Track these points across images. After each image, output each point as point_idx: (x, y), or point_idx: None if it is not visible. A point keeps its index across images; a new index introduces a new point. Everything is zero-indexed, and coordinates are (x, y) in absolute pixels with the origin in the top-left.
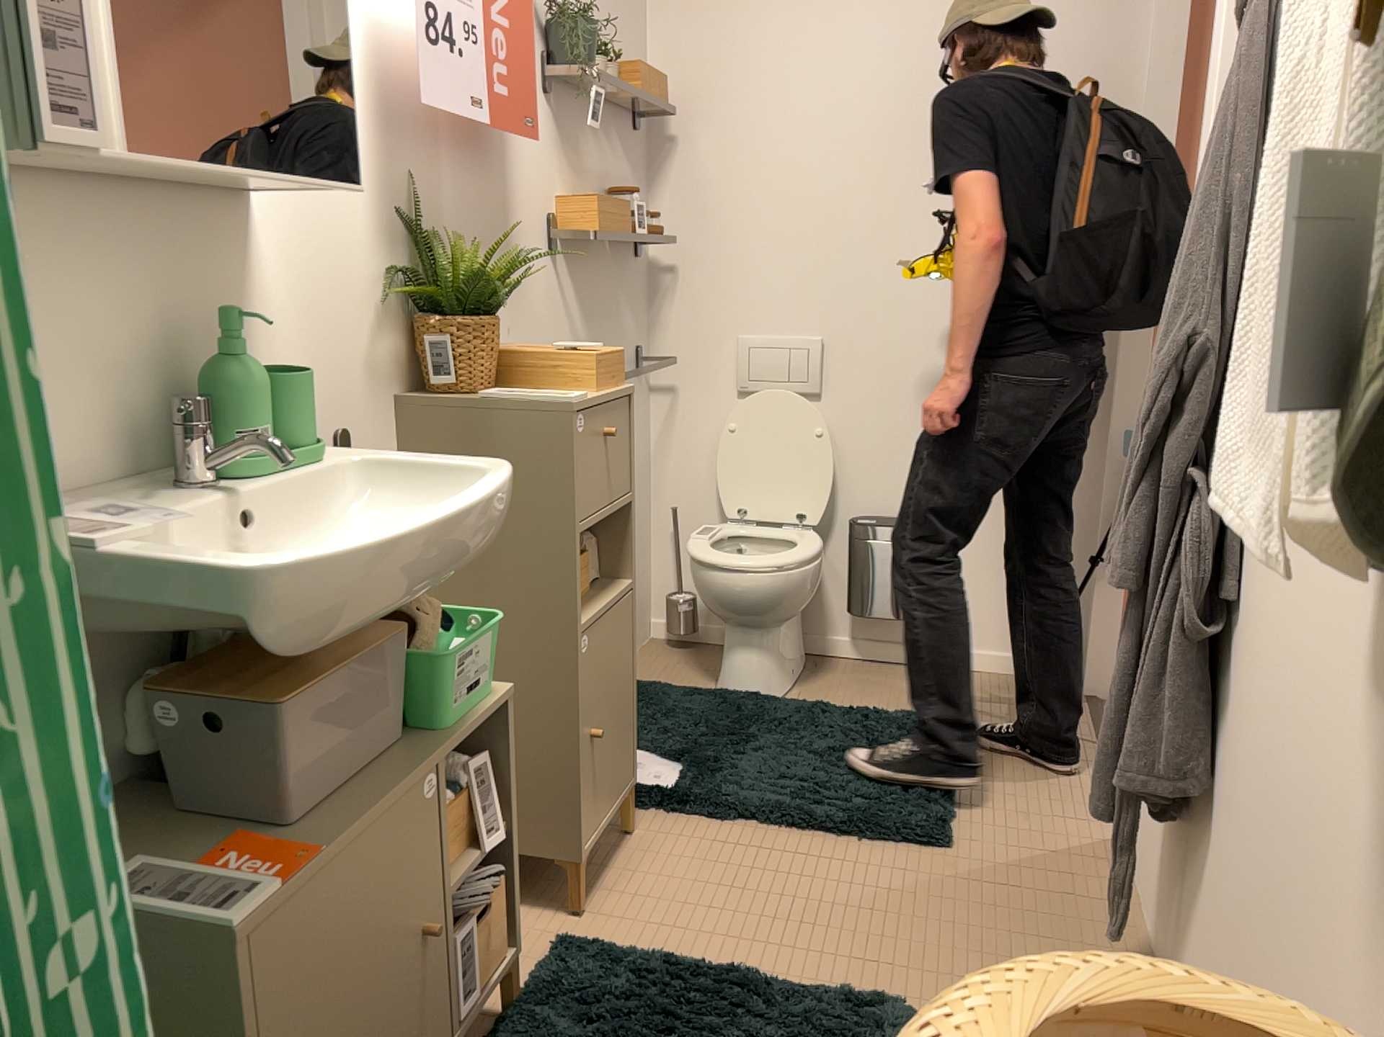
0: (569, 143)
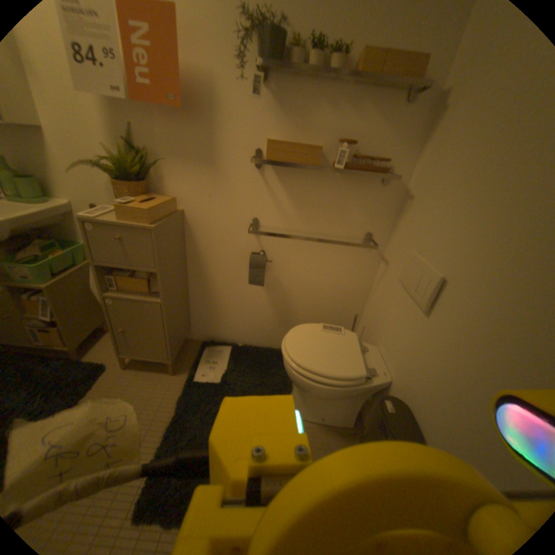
0: (291, 106)
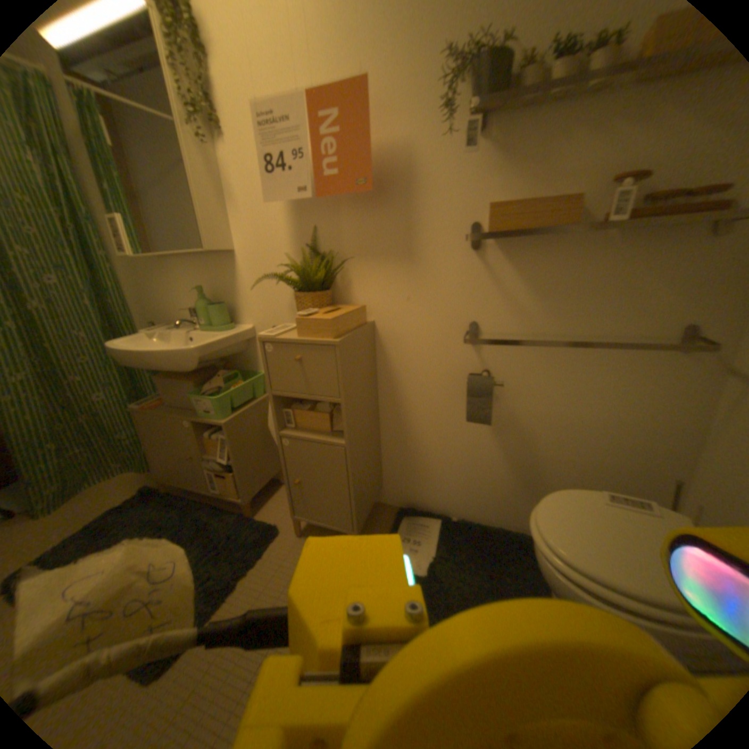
0: (526, 151)
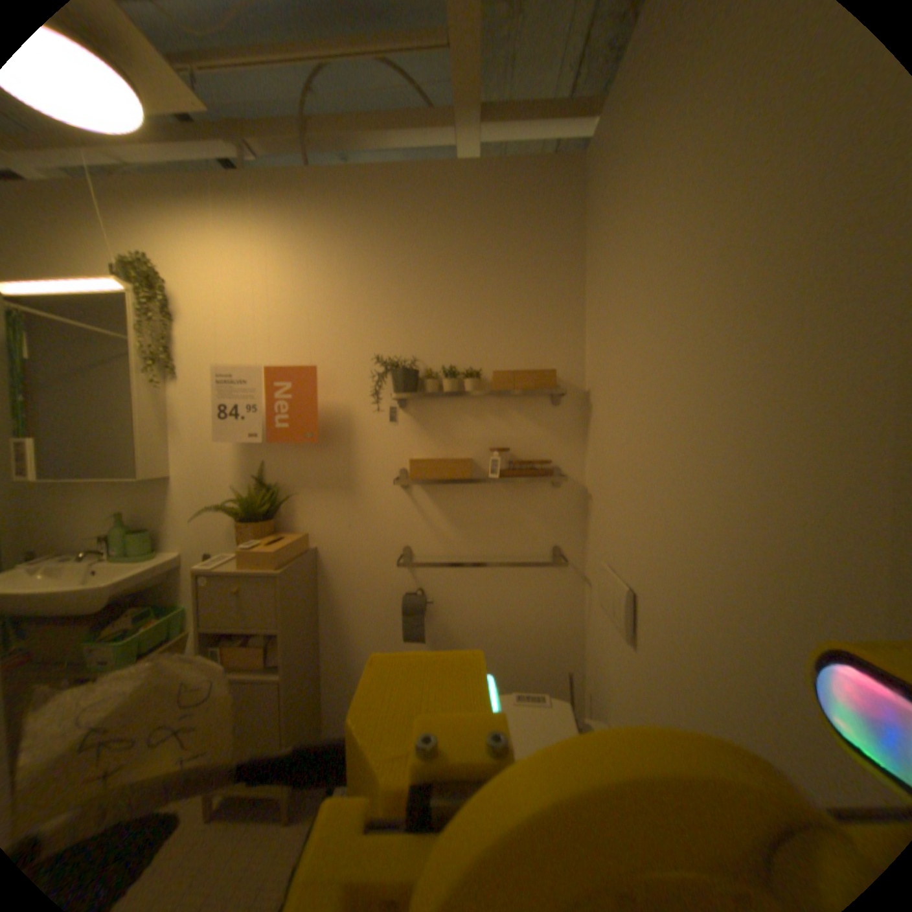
0: (432, 424)
